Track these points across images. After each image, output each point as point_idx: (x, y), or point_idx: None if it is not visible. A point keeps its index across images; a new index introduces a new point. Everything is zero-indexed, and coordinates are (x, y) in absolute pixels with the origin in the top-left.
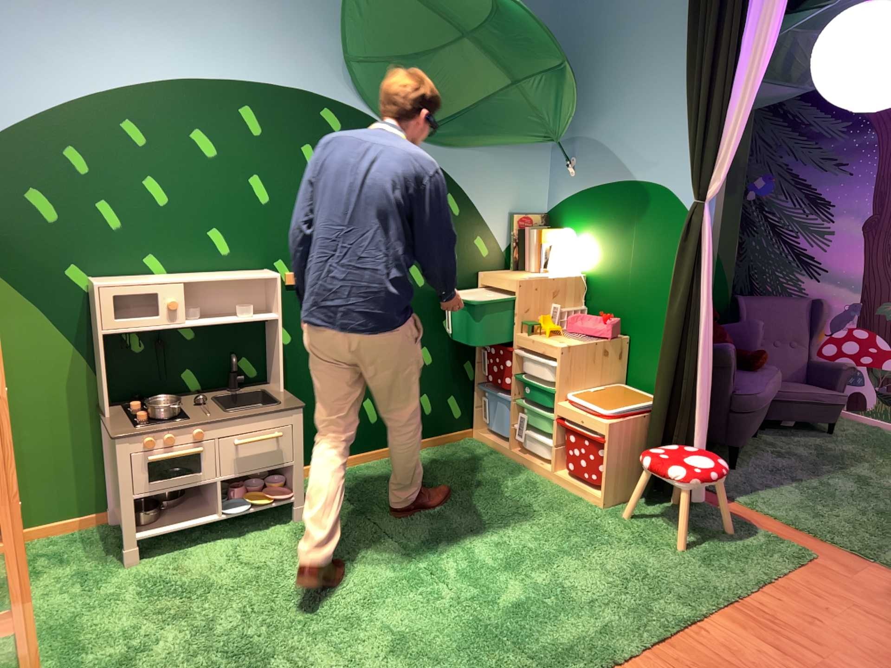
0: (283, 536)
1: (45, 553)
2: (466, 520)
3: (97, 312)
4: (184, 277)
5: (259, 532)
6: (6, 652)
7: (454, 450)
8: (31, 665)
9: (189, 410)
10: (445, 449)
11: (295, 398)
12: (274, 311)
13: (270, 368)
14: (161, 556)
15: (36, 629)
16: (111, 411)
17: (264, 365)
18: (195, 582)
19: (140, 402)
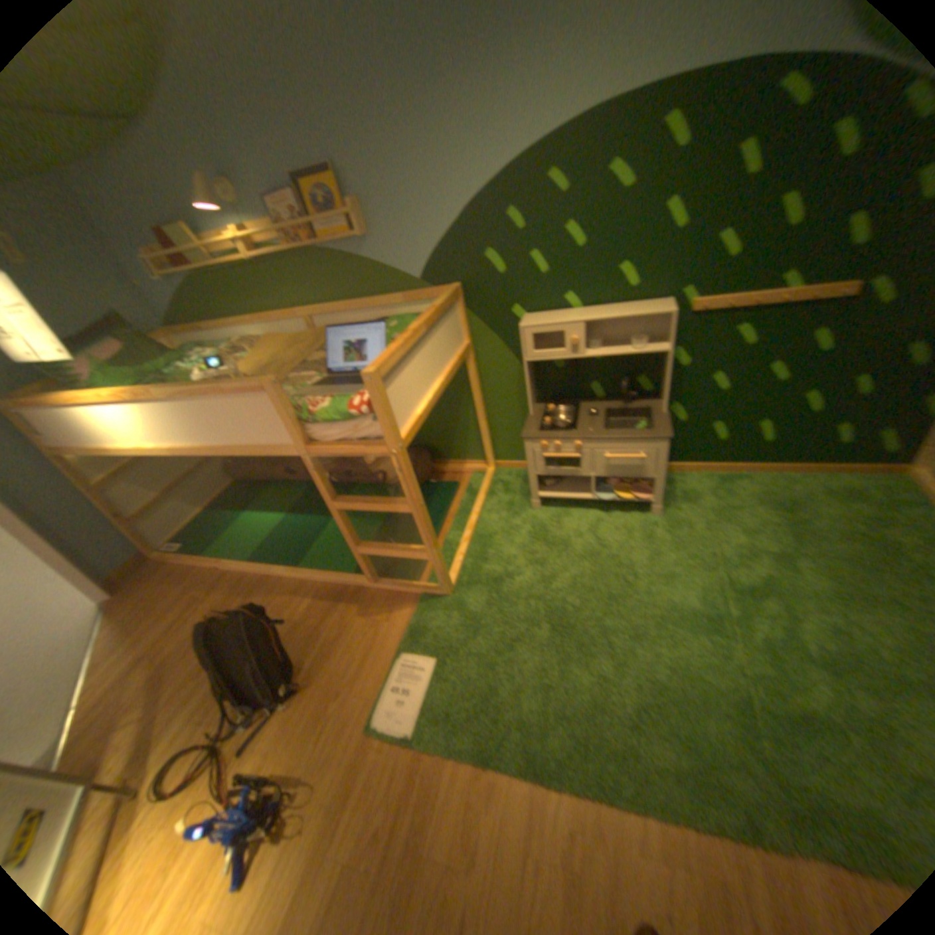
0: (636, 525)
1: (501, 480)
2: (818, 583)
3: (520, 346)
4: (587, 315)
5: (621, 514)
6: (457, 542)
7: (866, 485)
8: (458, 559)
9: (580, 420)
10: (854, 480)
11: (669, 425)
12: (667, 343)
13: (661, 388)
14: (553, 508)
15: (474, 534)
16: (535, 410)
17: (658, 383)
18: (561, 539)
19: (556, 405)
